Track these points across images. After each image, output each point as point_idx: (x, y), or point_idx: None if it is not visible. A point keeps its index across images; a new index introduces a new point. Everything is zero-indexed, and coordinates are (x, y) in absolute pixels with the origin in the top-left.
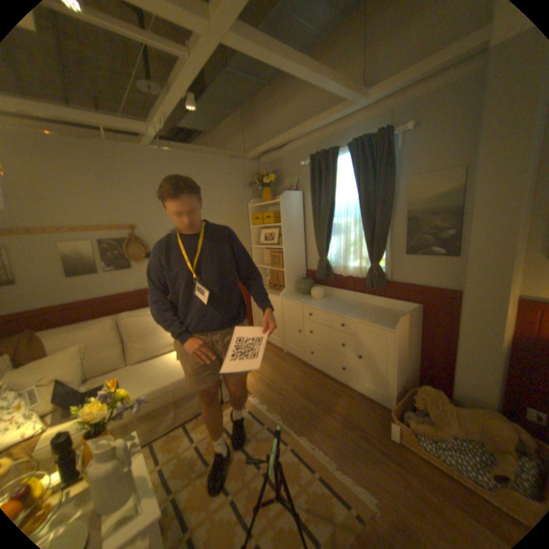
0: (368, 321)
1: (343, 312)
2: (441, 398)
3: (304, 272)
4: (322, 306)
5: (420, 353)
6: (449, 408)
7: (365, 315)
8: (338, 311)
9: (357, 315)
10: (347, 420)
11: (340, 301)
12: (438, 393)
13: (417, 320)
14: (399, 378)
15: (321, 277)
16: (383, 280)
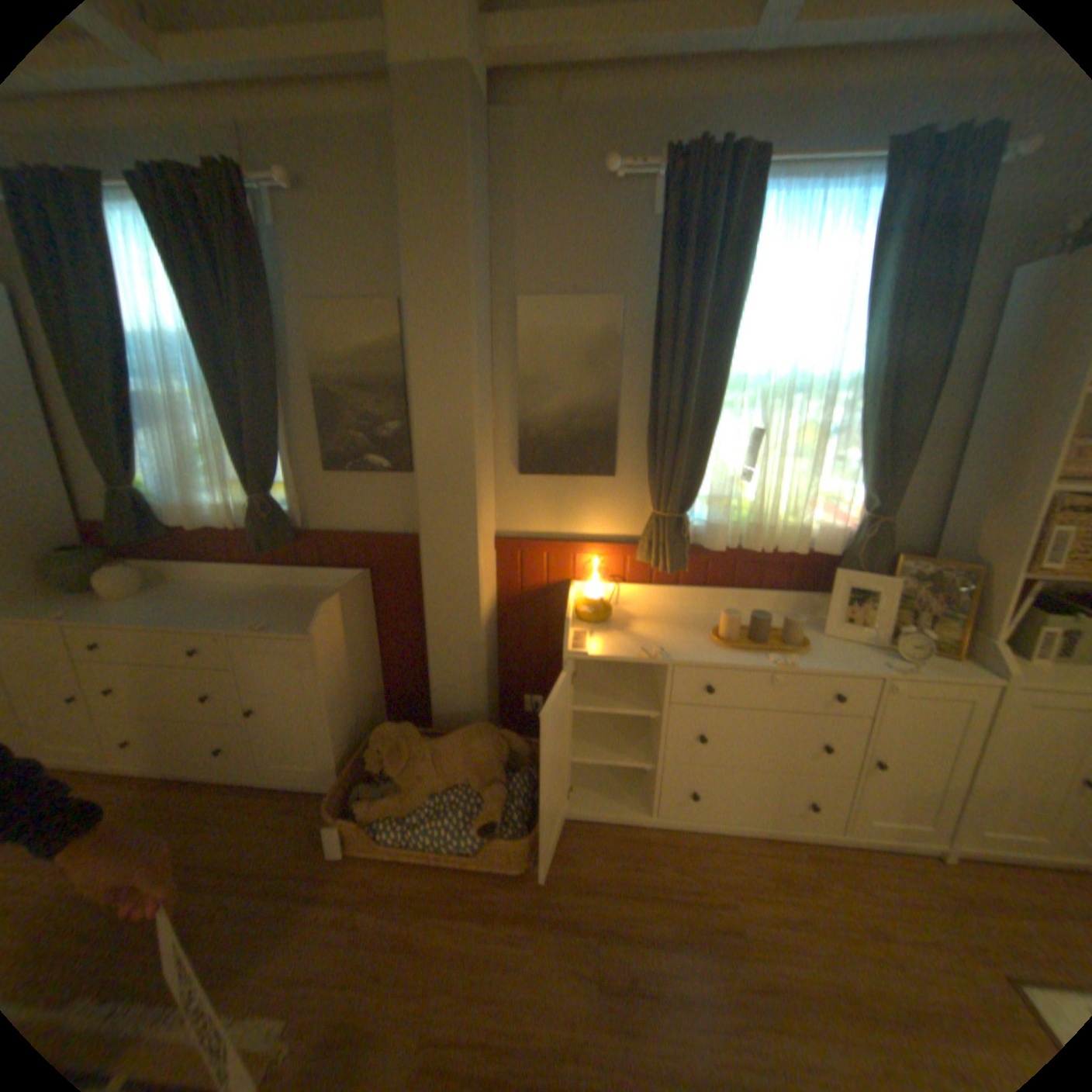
0: (250, 630)
1: (190, 620)
2: (407, 736)
3: (74, 530)
4: (128, 619)
5: (380, 663)
6: (420, 749)
7: (248, 616)
8: (177, 620)
9: (227, 621)
10: (228, 871)
11: (191, 594)
12: (401, 731)
13: (361, 602)
14: (337, 727)
15: (125, 541)
16: (285, 530)
